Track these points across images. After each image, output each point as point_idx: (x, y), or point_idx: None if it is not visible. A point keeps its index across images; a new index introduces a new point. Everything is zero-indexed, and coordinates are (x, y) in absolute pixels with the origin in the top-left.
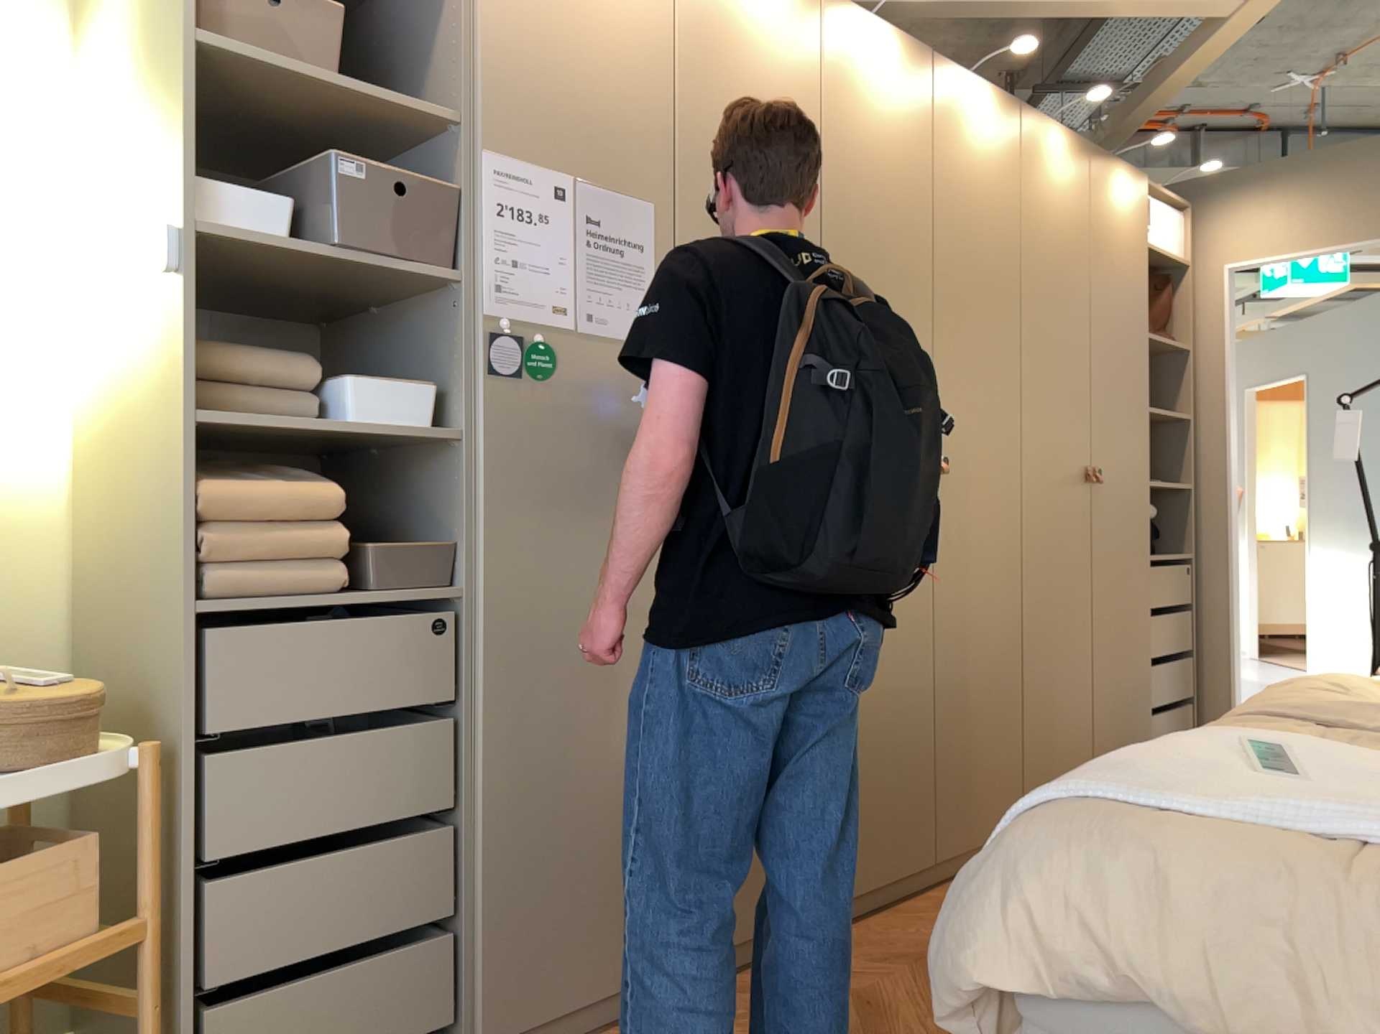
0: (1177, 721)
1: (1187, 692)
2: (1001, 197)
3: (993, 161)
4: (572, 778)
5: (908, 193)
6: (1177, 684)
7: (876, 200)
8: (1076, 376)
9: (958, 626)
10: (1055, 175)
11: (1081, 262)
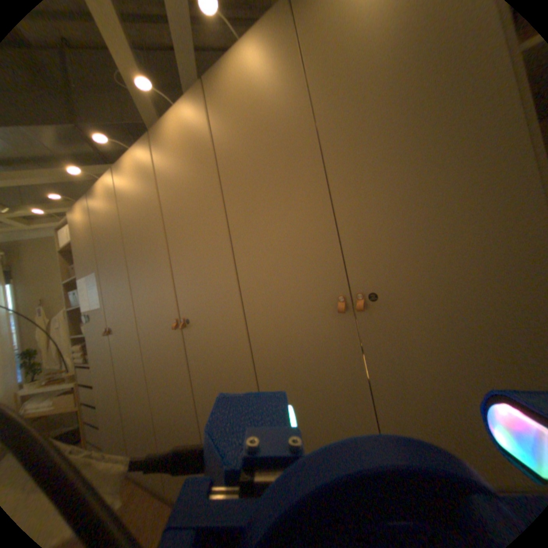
0: None
1: None
2: (194, 154)
3: (184, 140)
4: (105, 410)
5: (146, 207)
6: None
7: (135, 223)
8: (300, 220)
9: (207, 408)
10: (239, 83)
11: (291, 112)
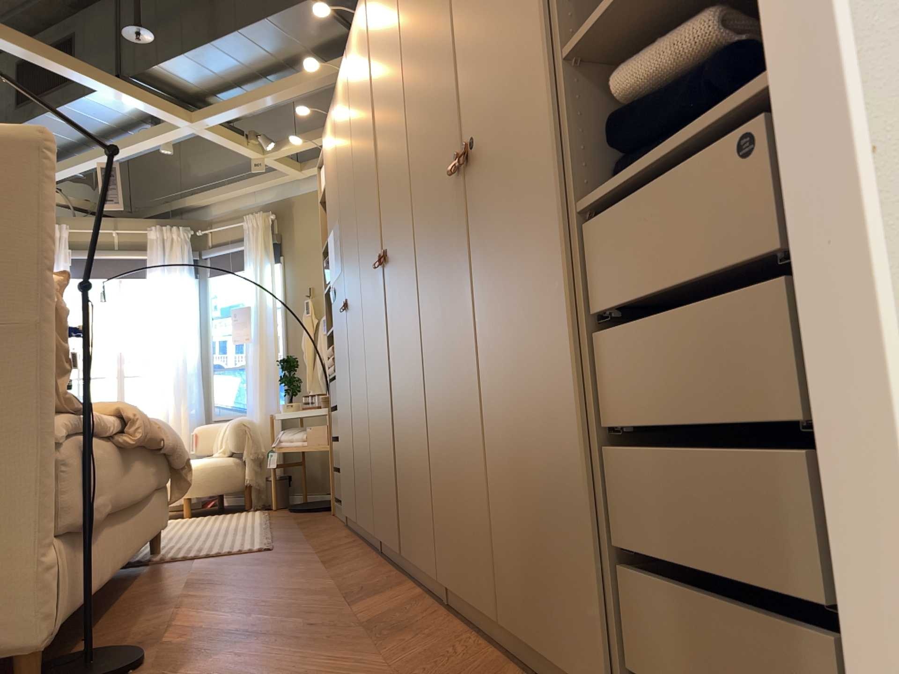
0: (756, 663)
1: (807, 587)
2: (392, 1)
3: None
4: (345, 433)
5: (367, 96)
6: (738, 537)
7: (361, 123)
8: (446, 58)
9: (401, 375)
10: None
11: None
